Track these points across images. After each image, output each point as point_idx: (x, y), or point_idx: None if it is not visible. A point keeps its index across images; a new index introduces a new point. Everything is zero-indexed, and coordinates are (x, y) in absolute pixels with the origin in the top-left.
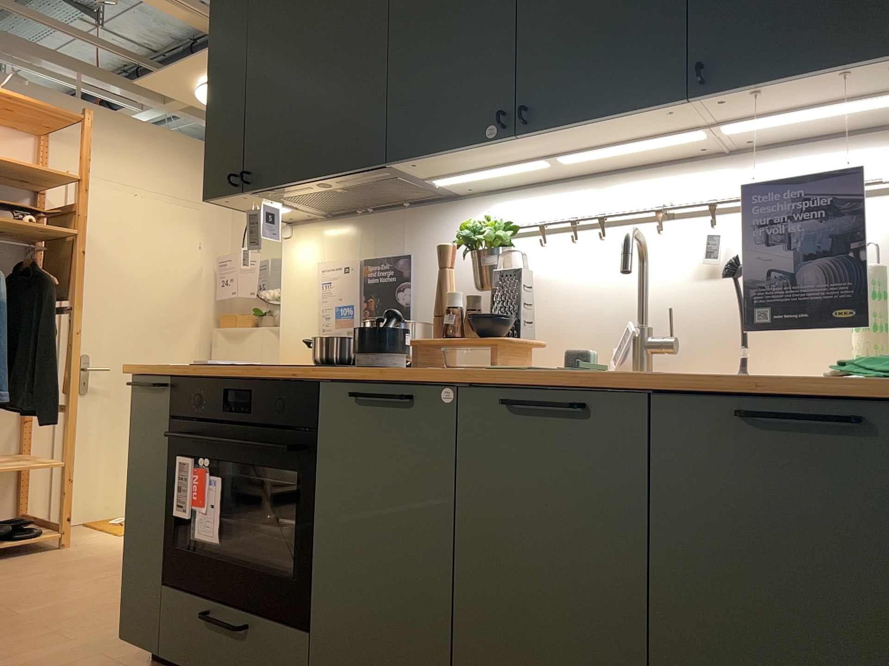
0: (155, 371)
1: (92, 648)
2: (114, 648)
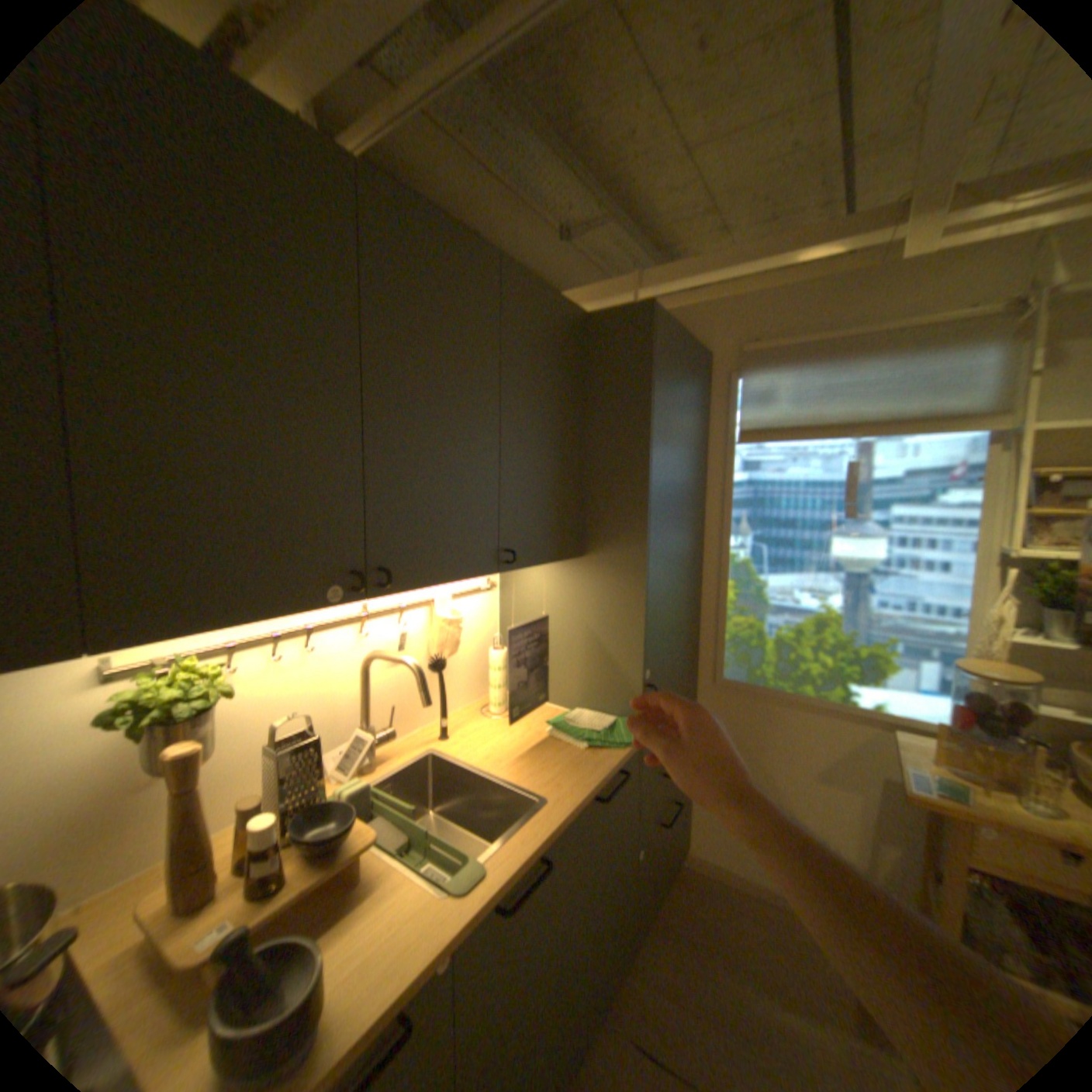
0: None
1: None
2: None
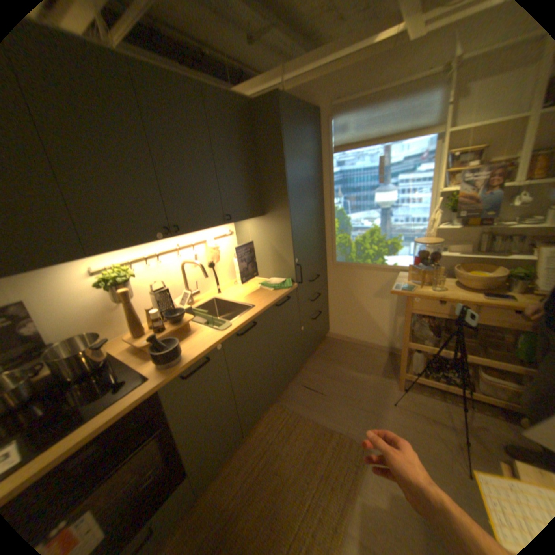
0: None
1: None
2: None
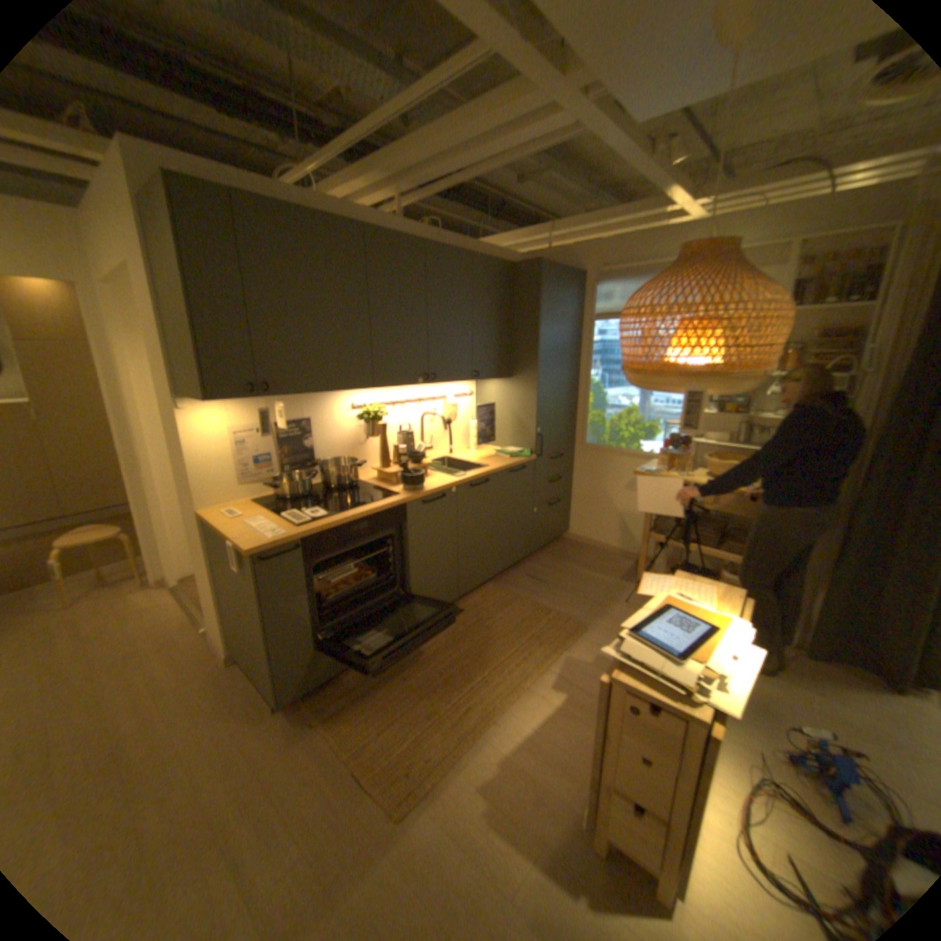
0: (288, 541)
1: (217, 758)
2: (229, 743)
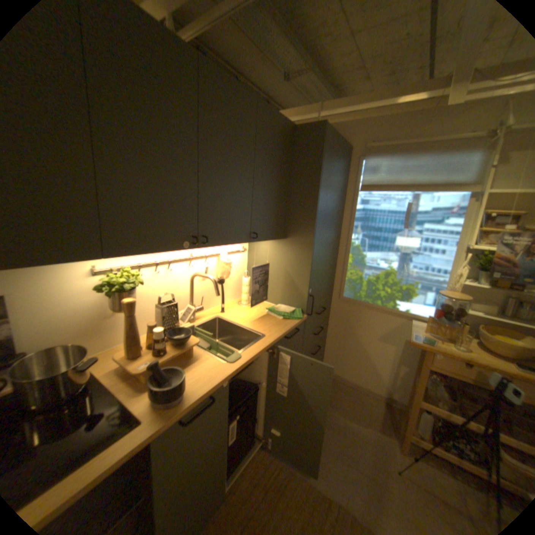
0: None
1: None
2: None
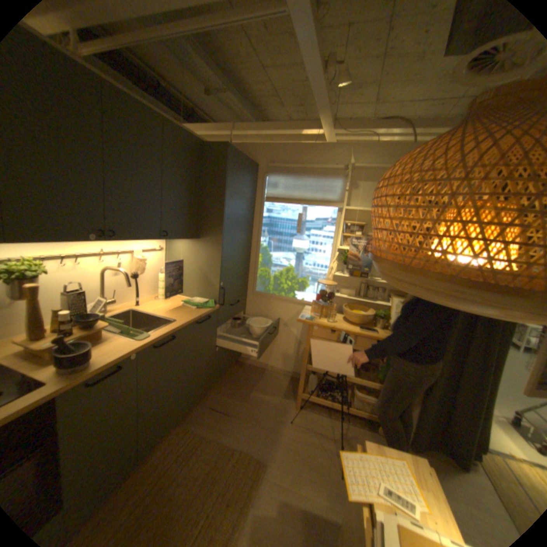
0: None
1: None
2: None
